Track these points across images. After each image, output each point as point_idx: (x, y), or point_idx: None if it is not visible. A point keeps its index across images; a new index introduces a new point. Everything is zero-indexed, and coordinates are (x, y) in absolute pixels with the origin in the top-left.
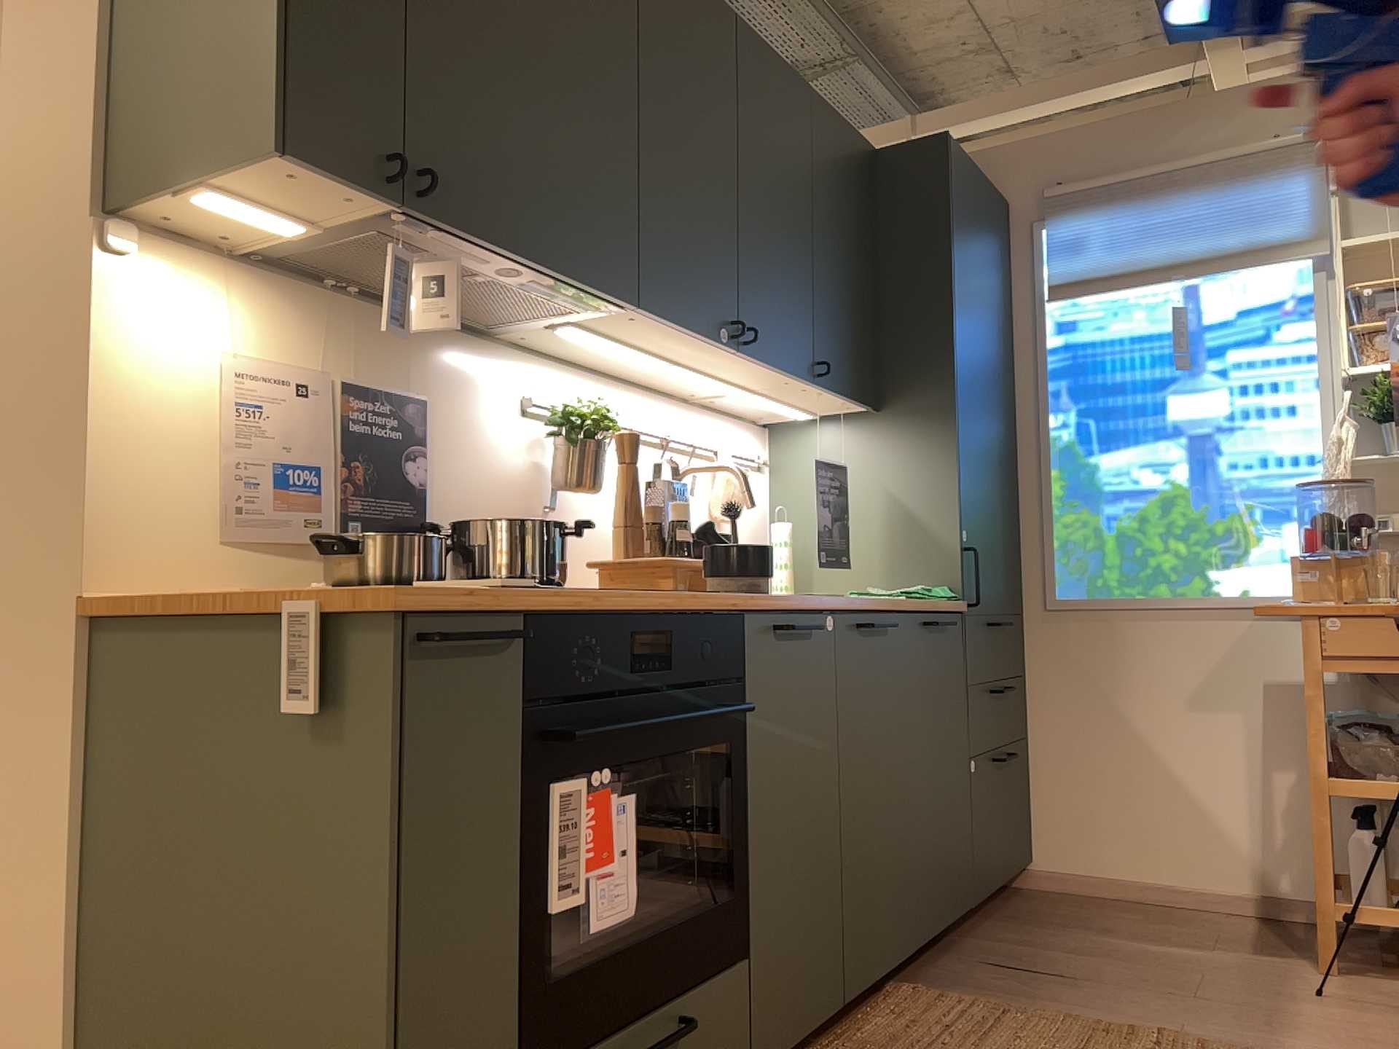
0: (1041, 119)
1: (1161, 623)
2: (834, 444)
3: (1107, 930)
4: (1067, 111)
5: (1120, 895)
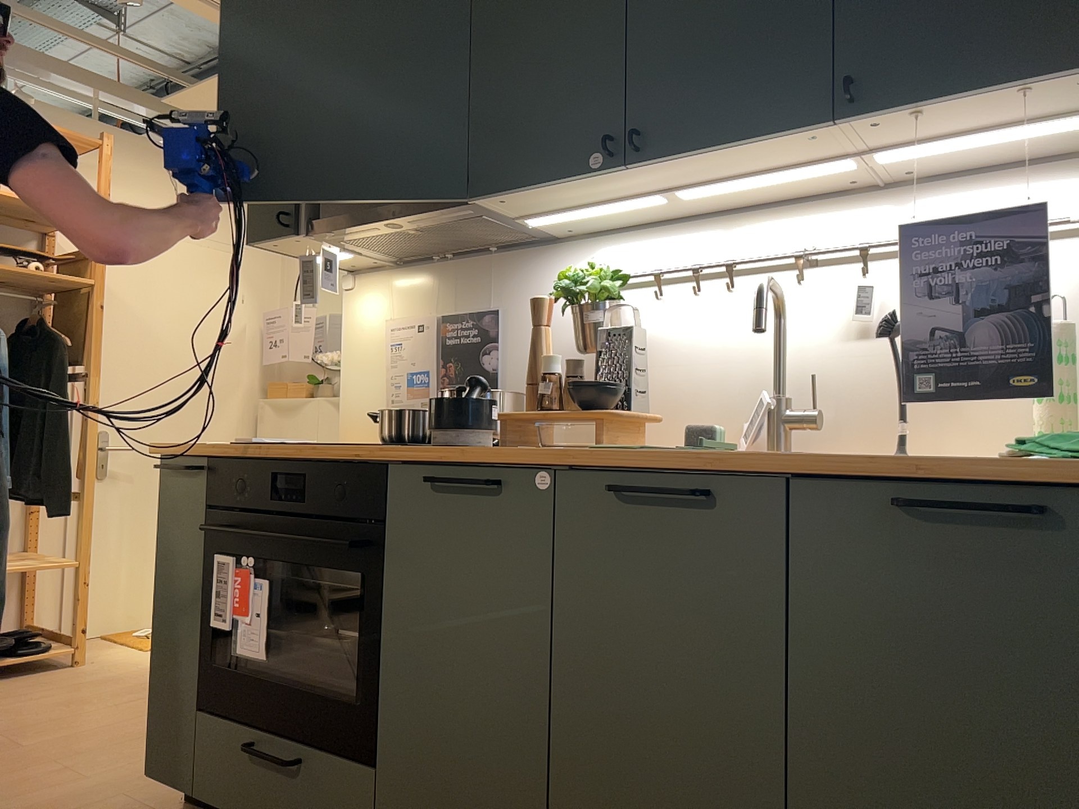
0: None
1: None
2: None
3: None
4: None
5: None
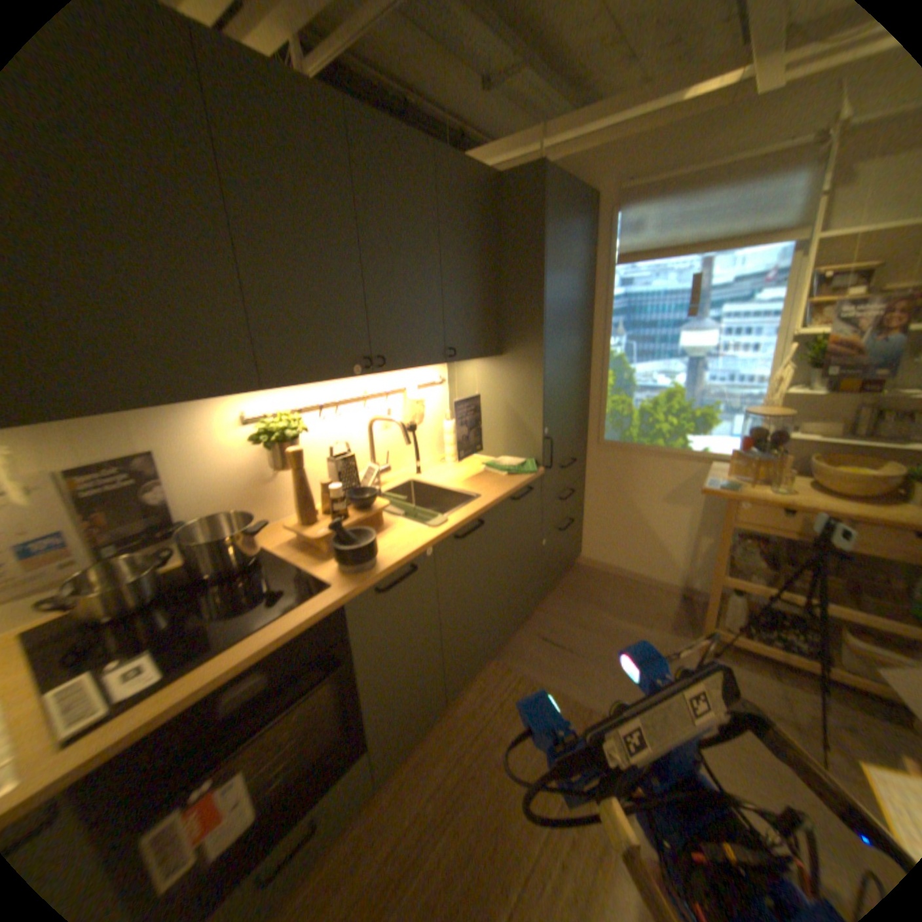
0: (628, 120)
1: (656, 458)
2: (477, 372)
3: (604, 606)
4: (647, 112)
5: (617, 575)
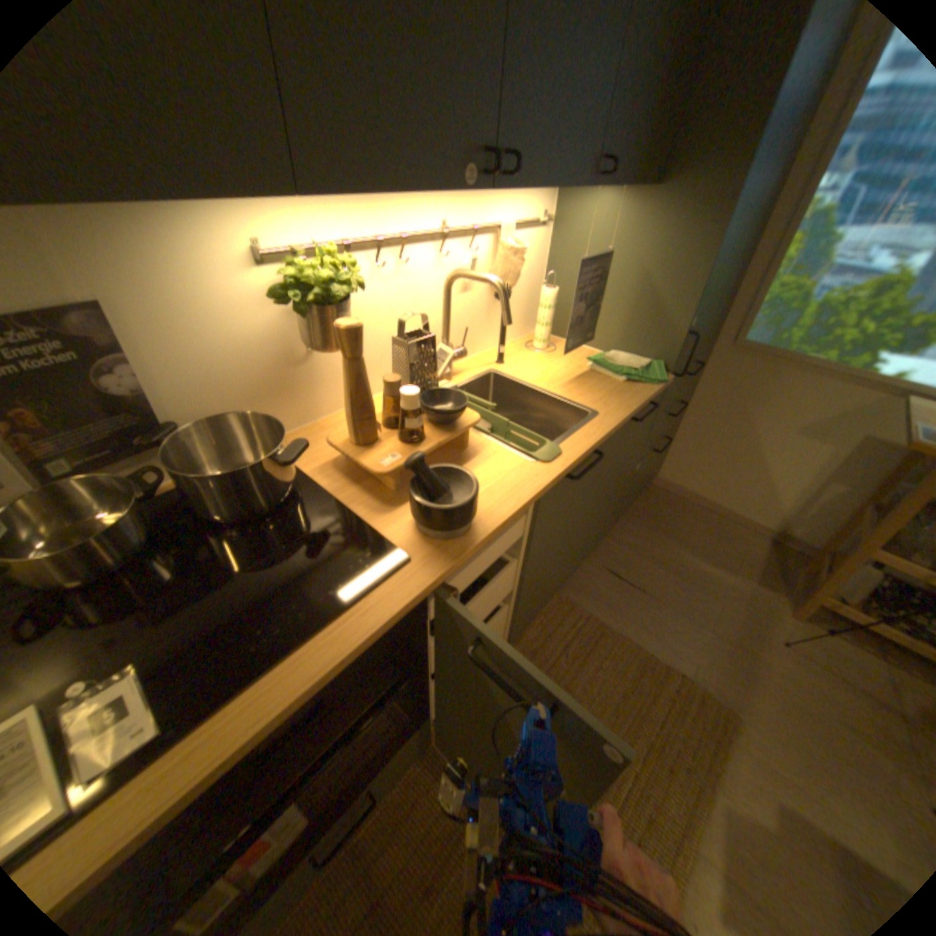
0: None
1: (814, 376)
2: (609, 211)
3: (682, 541)
4: None
5: (698, 504)
